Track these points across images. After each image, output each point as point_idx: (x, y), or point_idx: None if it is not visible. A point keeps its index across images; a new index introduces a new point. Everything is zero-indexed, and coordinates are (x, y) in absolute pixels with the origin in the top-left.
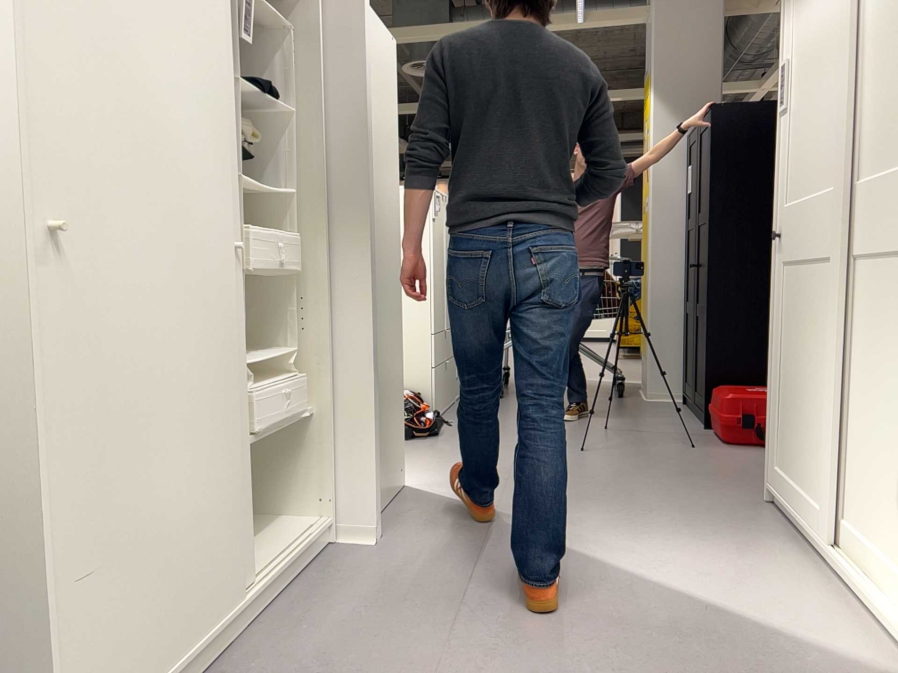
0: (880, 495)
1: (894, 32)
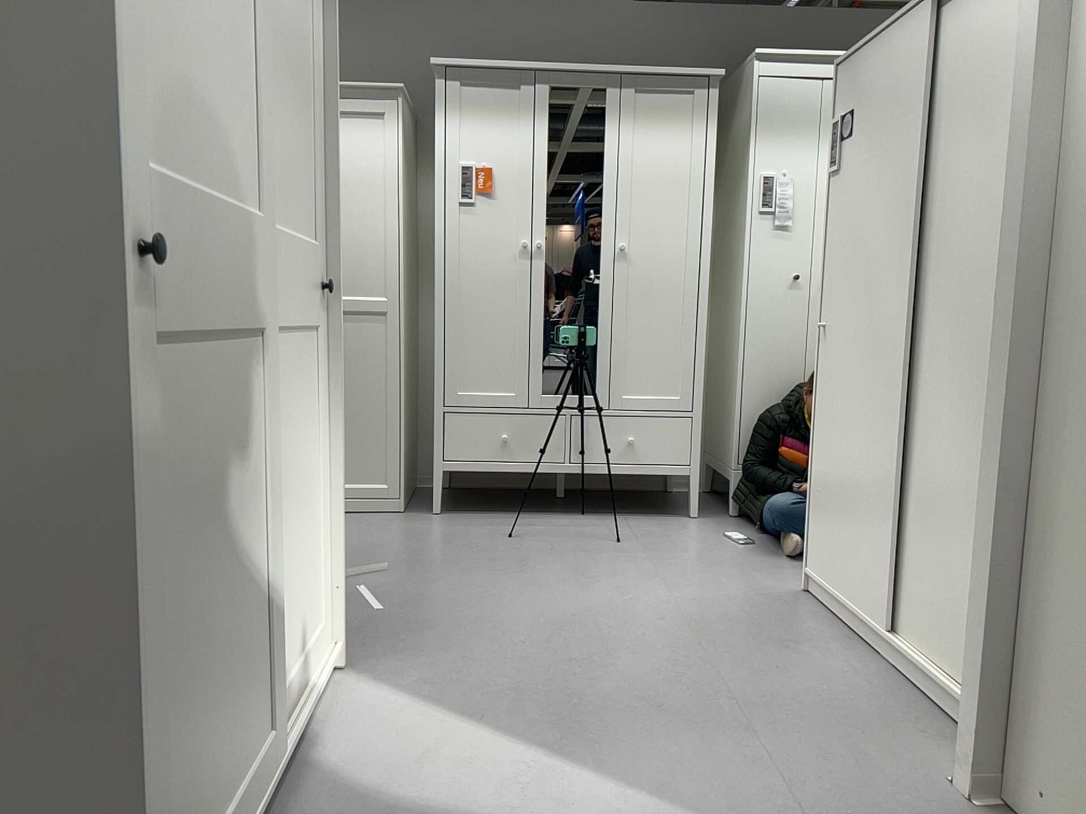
0: (295, 598)
1: (280, 67)
